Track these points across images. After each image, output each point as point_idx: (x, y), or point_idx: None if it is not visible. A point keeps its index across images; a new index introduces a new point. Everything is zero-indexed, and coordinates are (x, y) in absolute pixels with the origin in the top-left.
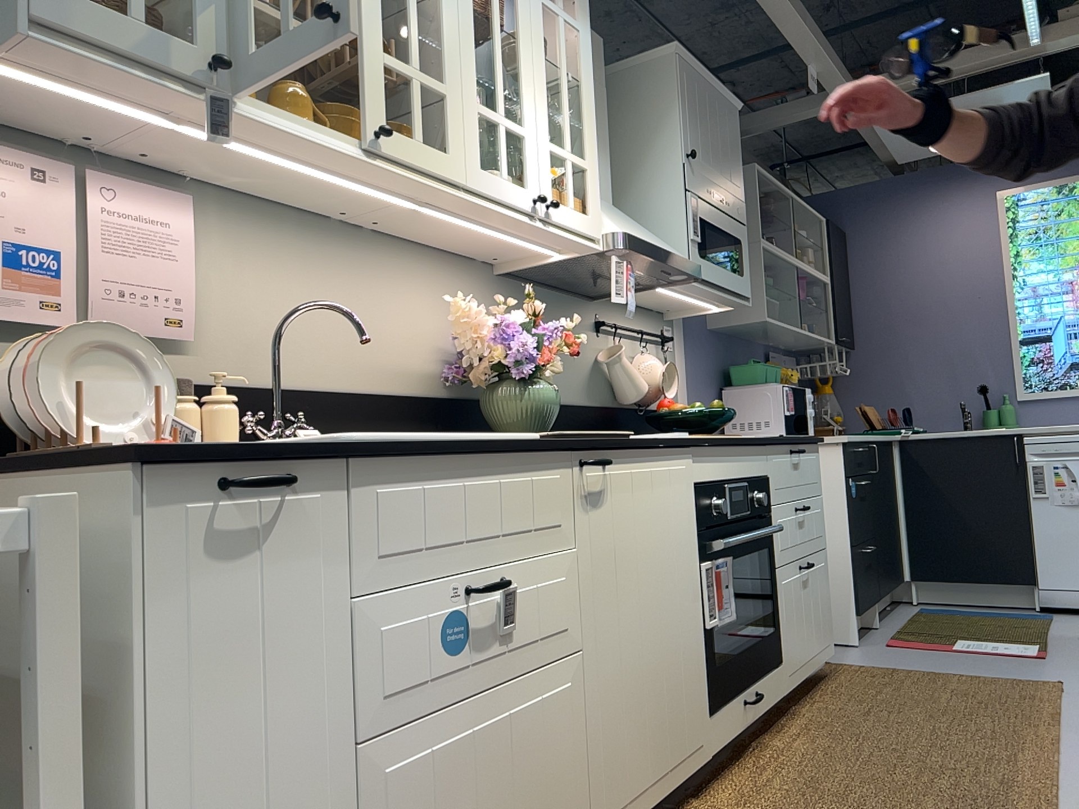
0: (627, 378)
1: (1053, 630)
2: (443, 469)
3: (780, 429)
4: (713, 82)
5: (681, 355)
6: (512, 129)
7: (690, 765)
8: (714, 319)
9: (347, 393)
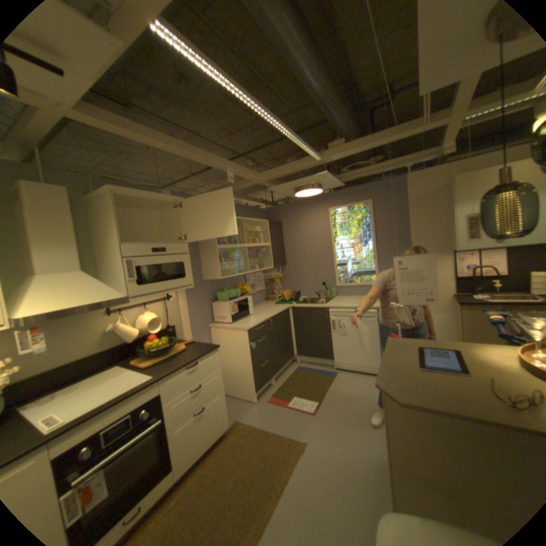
0: (122, 334)
1: (331, 388)
2: None
3: (230, 319)
4: (152, 194)
5: (181, 299)
6: None
7: None
8: (205, 277)
9: None
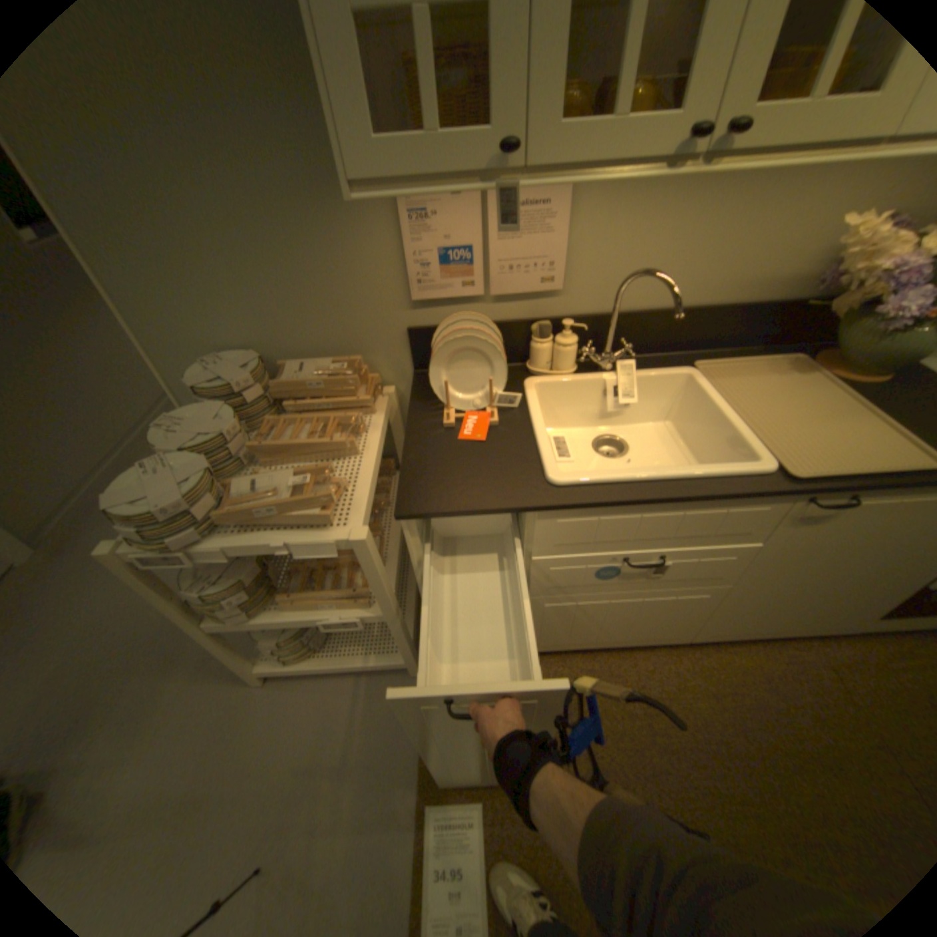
0: None
1: None
2: (627, 510)
3: None
4: None
5: None
6: None
7: (825, 634)
8: None
9: (694, 308)
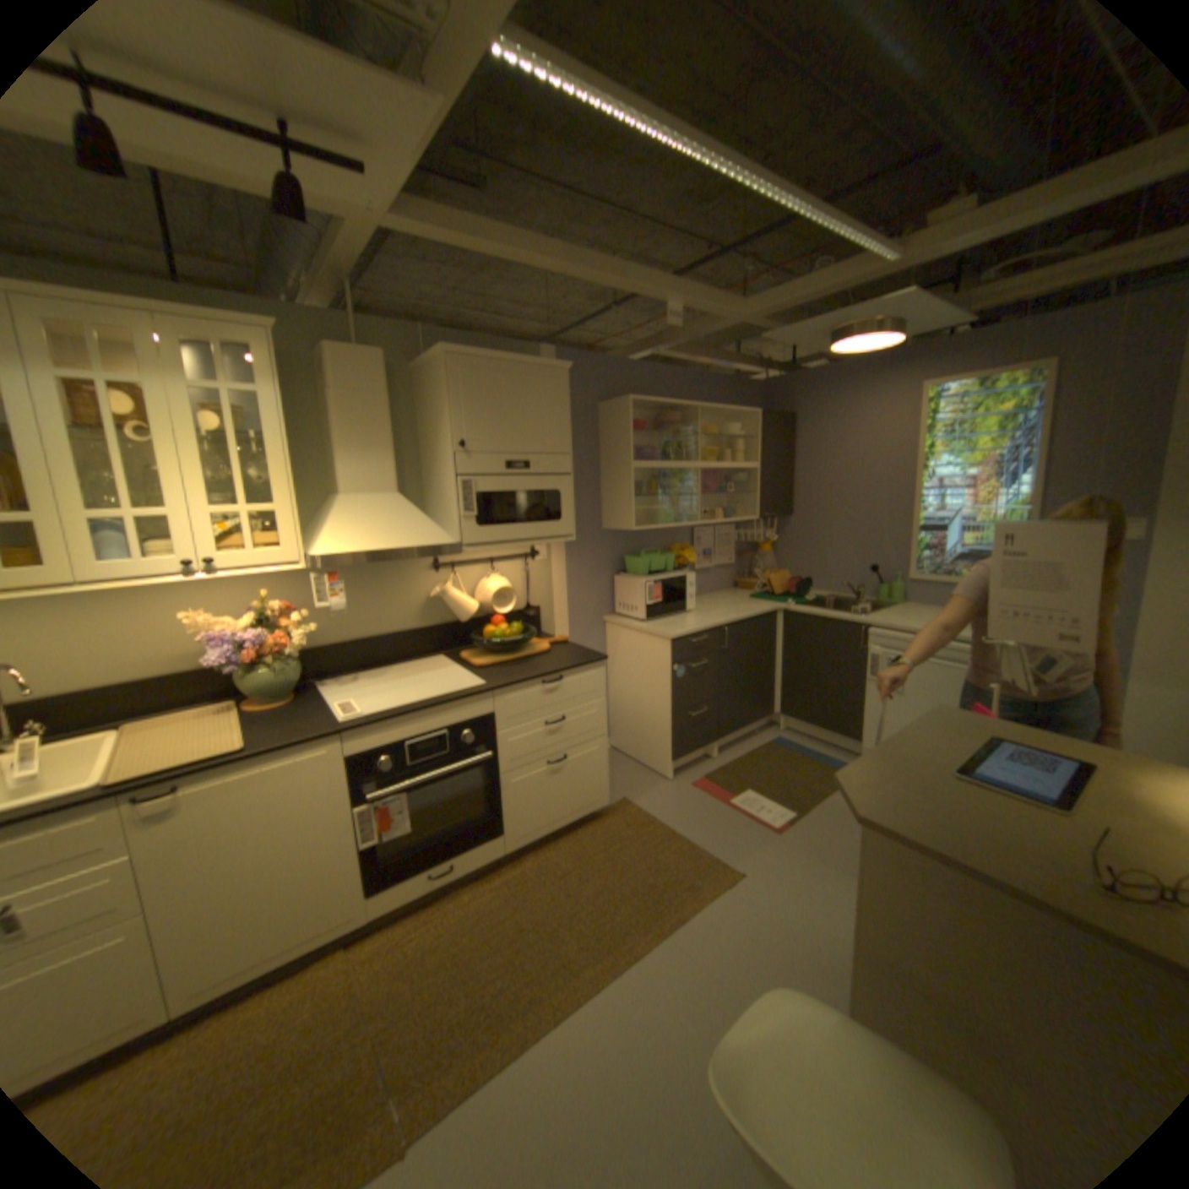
0: (454, 606)
1: (837, 796)
2: None
3: (644, 614)
4: (513, 358)
5: (556, 561)
6: (147, 515)
7: (327, 937)
8: (605, 523)
9: (116, 685)
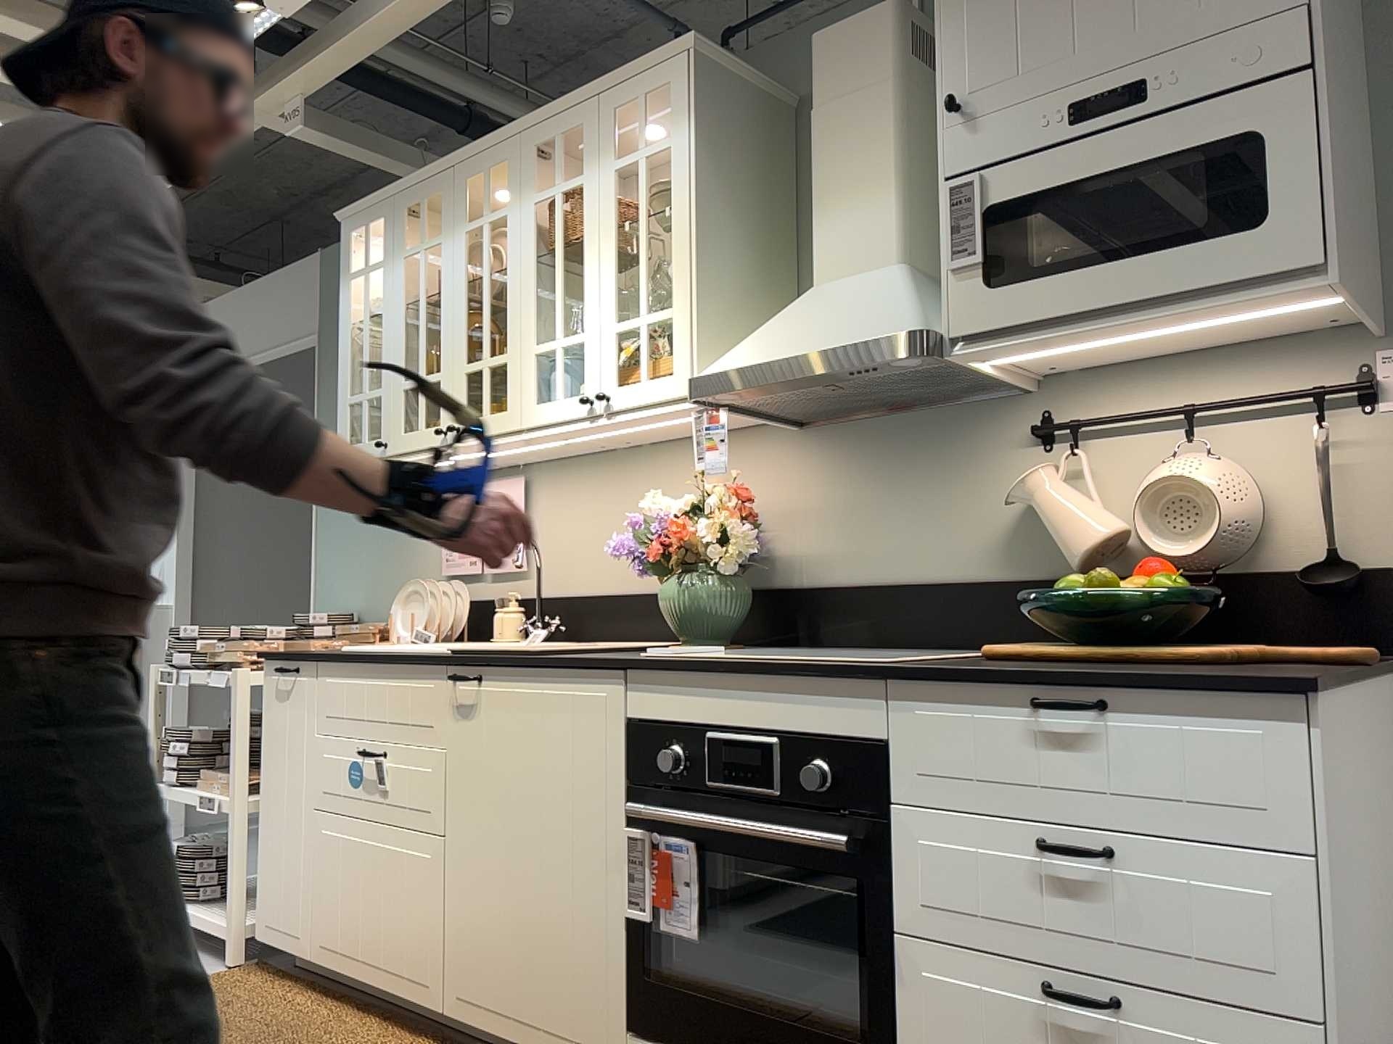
0: (1052, 525)
1: None
2: (357, 671)
3: None
4: None
5: None
6: (568, 343)
7: None
8: None
9: (619, 595)
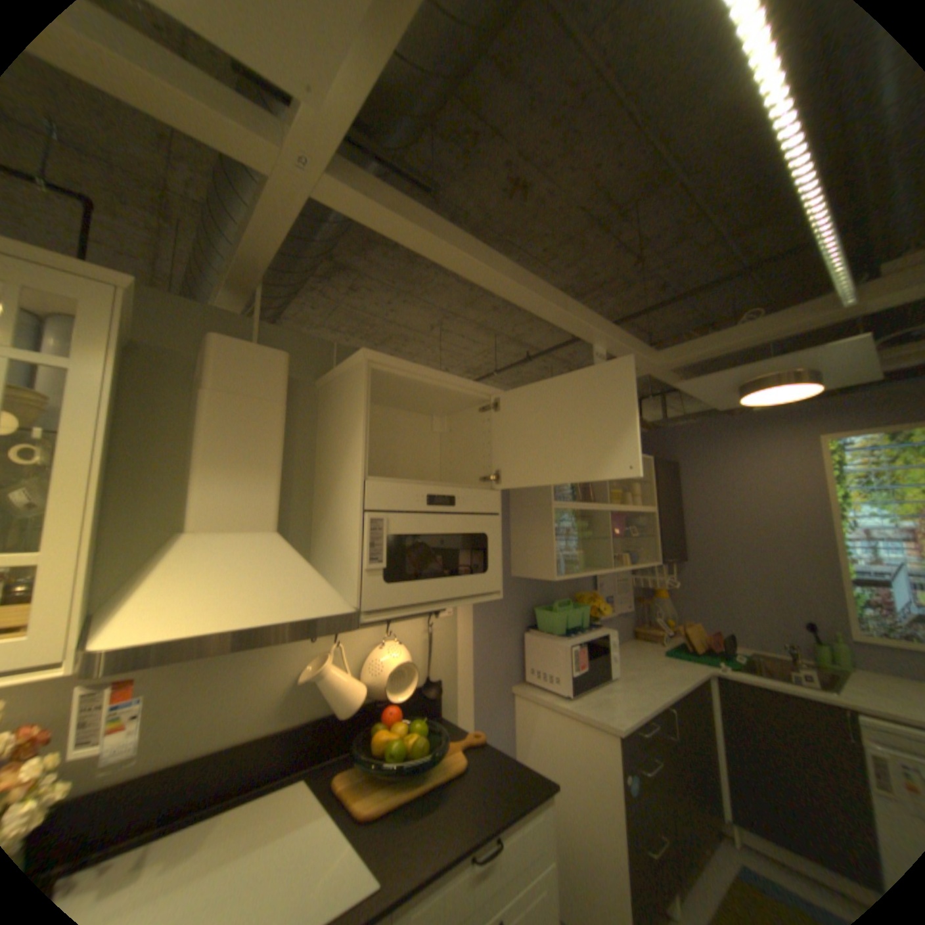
0: (330, 694)
1: None
2: None
3: (568, 688)
4: (443, 376)
5: (461, 616)
6: None
7: None
8: (515, 569)
9: None
